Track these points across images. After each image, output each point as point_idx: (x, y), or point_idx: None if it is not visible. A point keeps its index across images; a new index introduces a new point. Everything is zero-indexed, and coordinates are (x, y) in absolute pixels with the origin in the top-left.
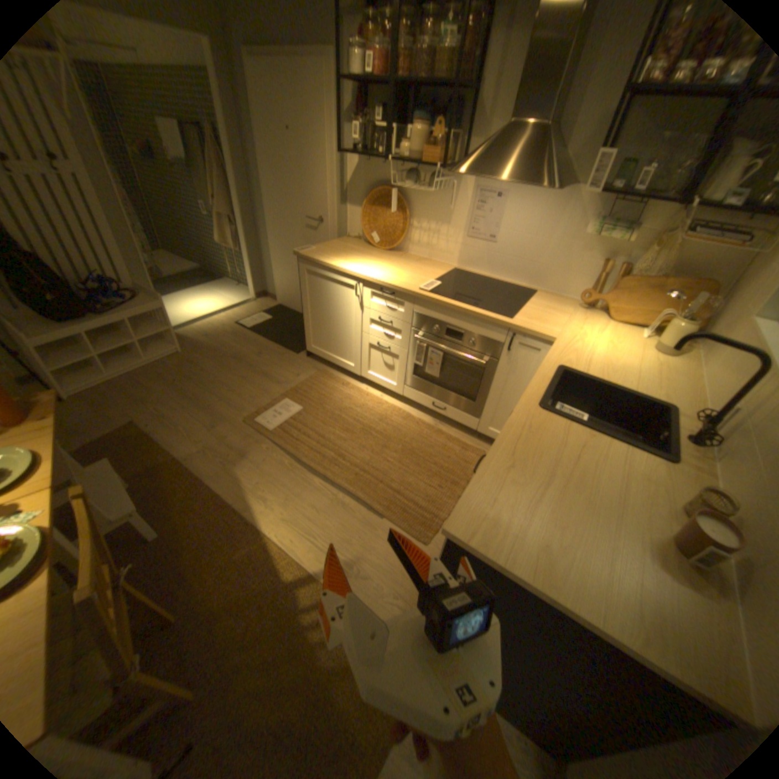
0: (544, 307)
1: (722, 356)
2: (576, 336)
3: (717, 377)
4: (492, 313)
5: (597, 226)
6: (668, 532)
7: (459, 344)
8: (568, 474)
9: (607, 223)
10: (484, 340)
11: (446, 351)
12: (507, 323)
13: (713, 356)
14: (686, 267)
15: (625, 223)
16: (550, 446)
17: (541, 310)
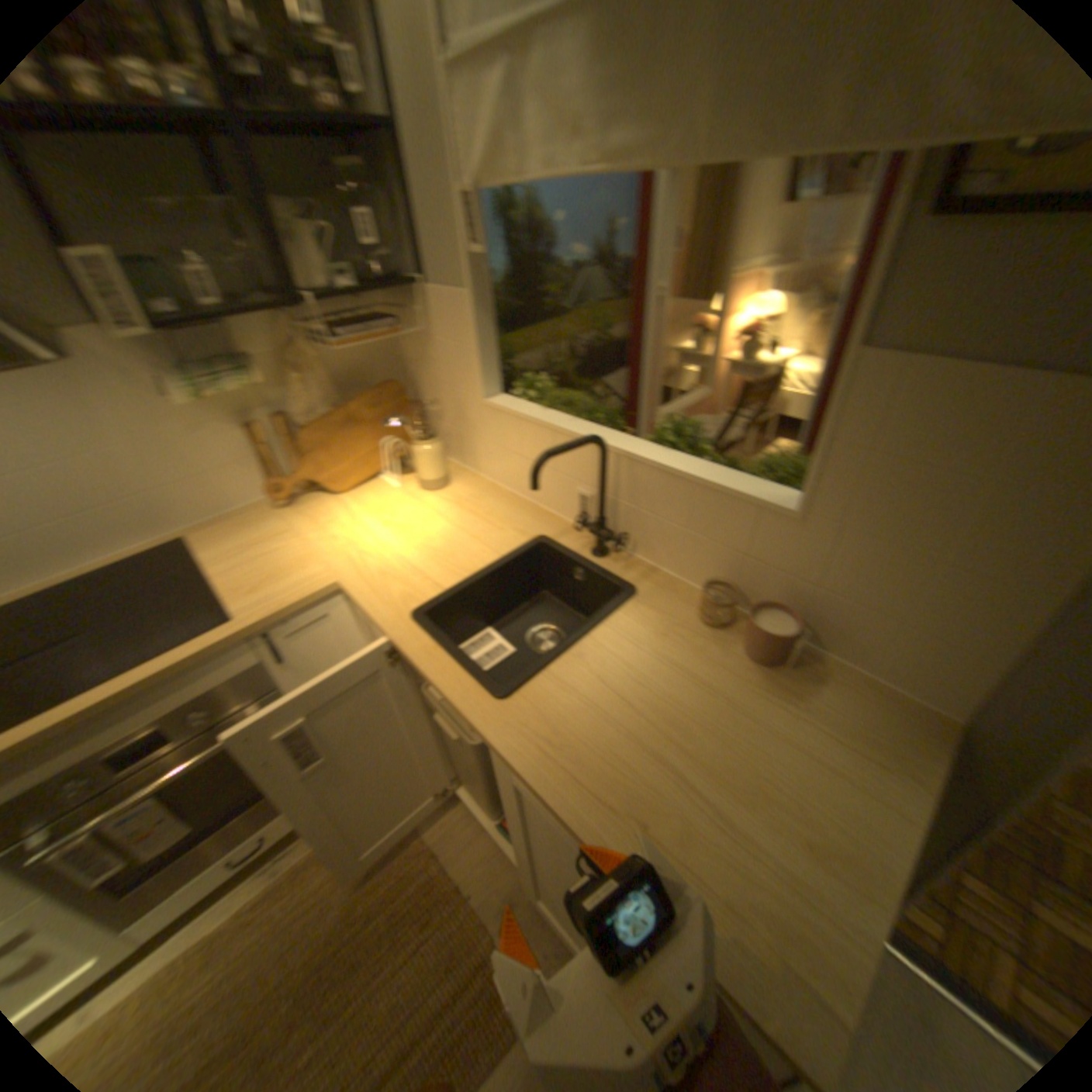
0: (232, 551)
1: (486, 451)
2: (342, 551)
3: (508, 474)
4: (175, 646)
5: (172, 384)
6: (741, 659)
7: (165, 748)
8: (649, 727)
9: (189, 372)
10: (208, 690)
11: (154, 790)
12: (231, 633)
13: (471, 457)
14: (338, 379)
15: (216, 360)
16: (589, 725)
17: (235, 559)
